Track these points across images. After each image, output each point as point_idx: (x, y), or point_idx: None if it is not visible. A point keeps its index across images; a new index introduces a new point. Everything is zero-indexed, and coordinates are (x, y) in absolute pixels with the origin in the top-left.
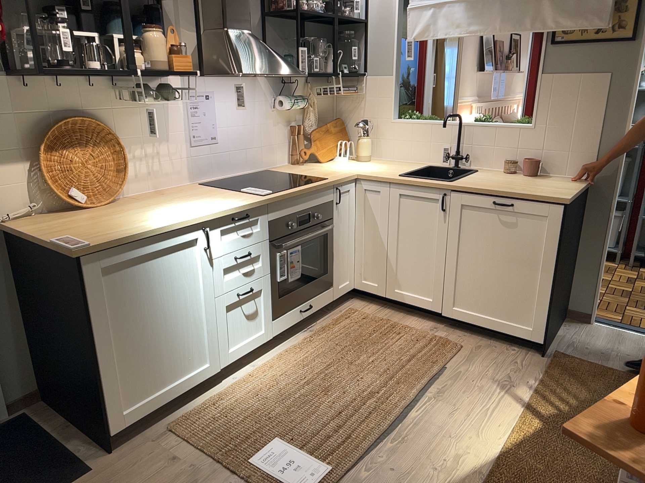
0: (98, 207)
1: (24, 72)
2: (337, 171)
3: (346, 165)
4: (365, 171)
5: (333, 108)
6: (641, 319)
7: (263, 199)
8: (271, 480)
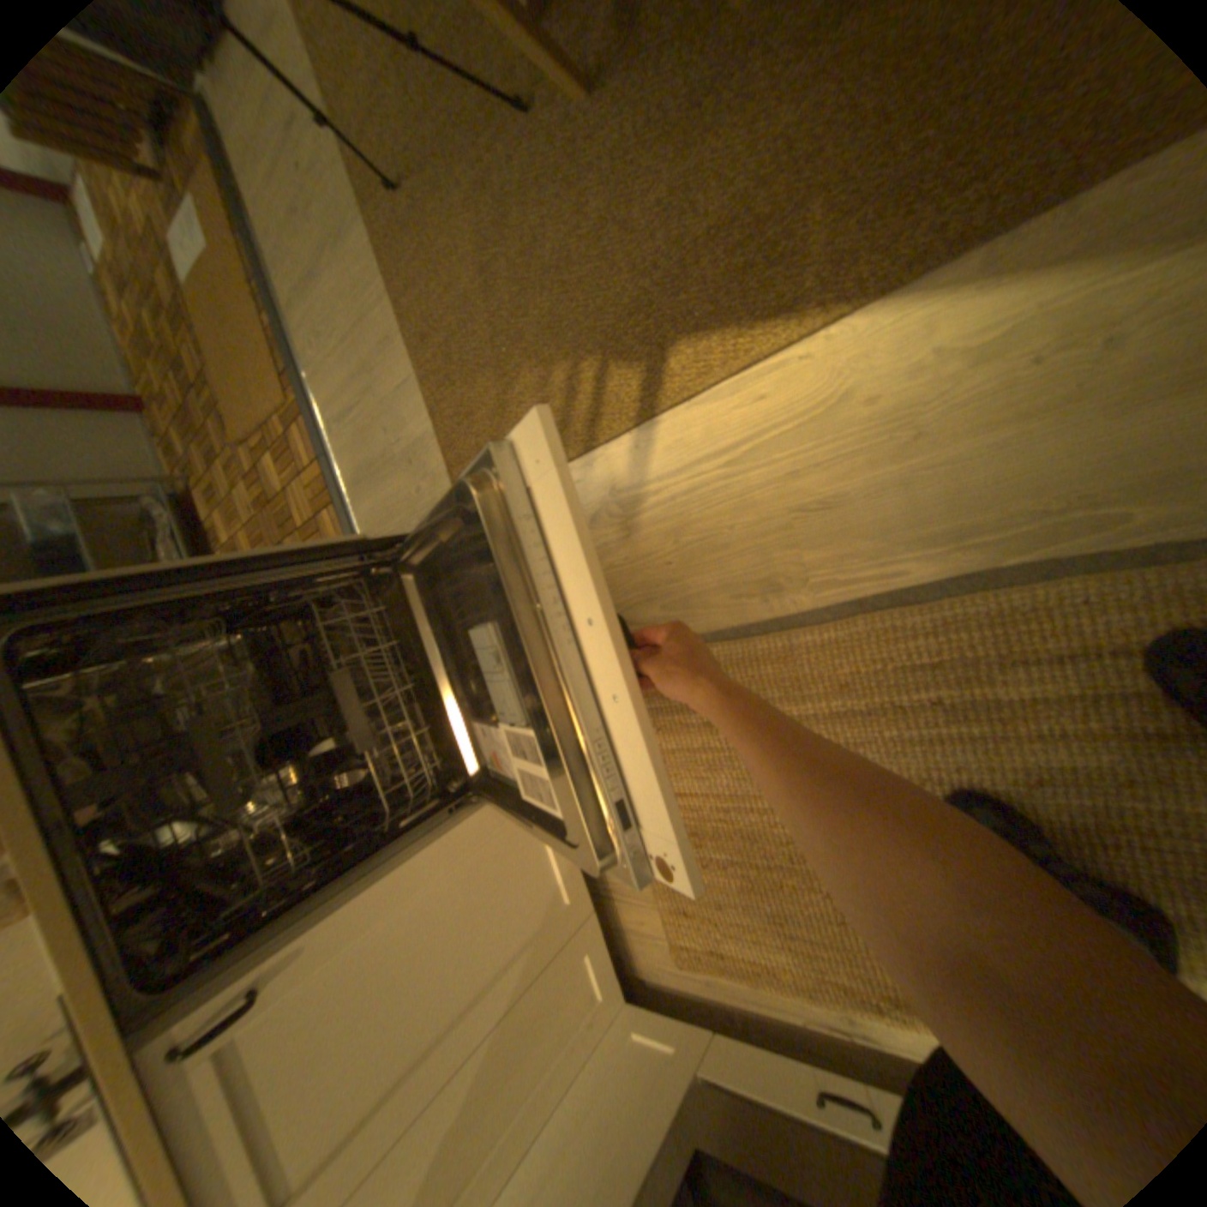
0: None
1: None
2: None
3: None
4: None
5: None
6: (308, 489)
7: None
8: None
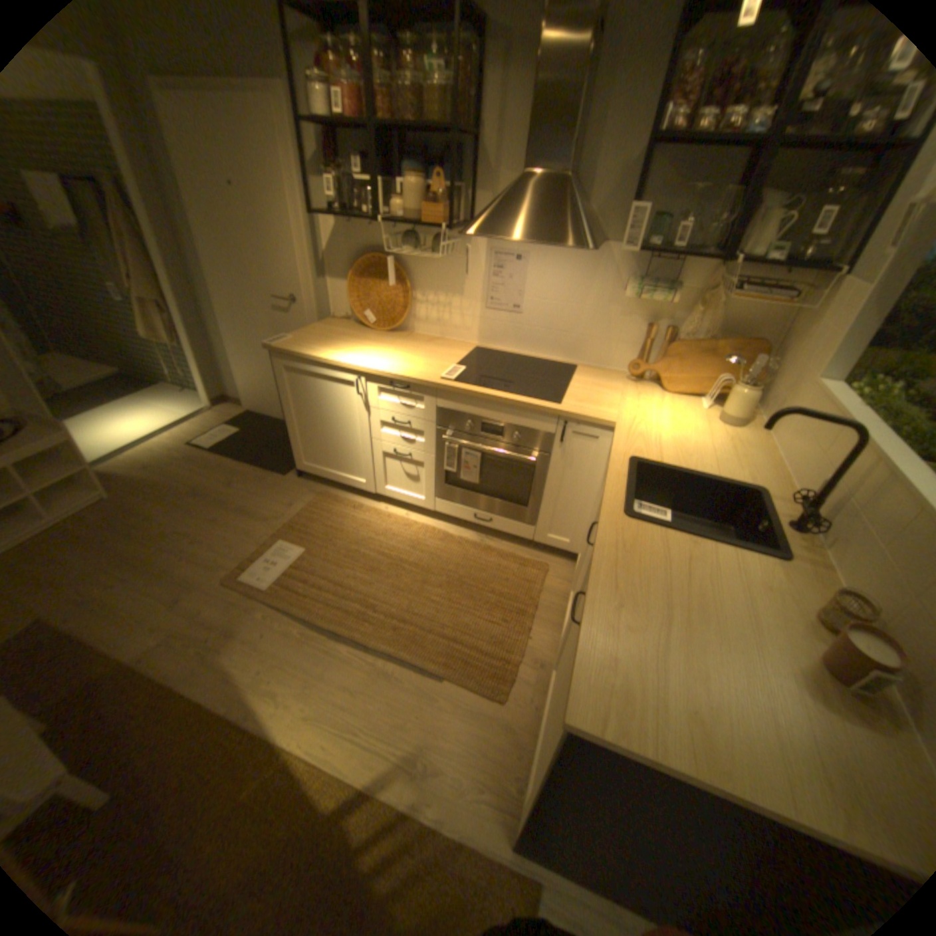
0: (377, 330)
1: (348, 209)
2: (615, 408)
3: (675, 410)
4: (638, 428)
5: (787, 322)
6: None
7: (429, 381)
8: (259, 556)
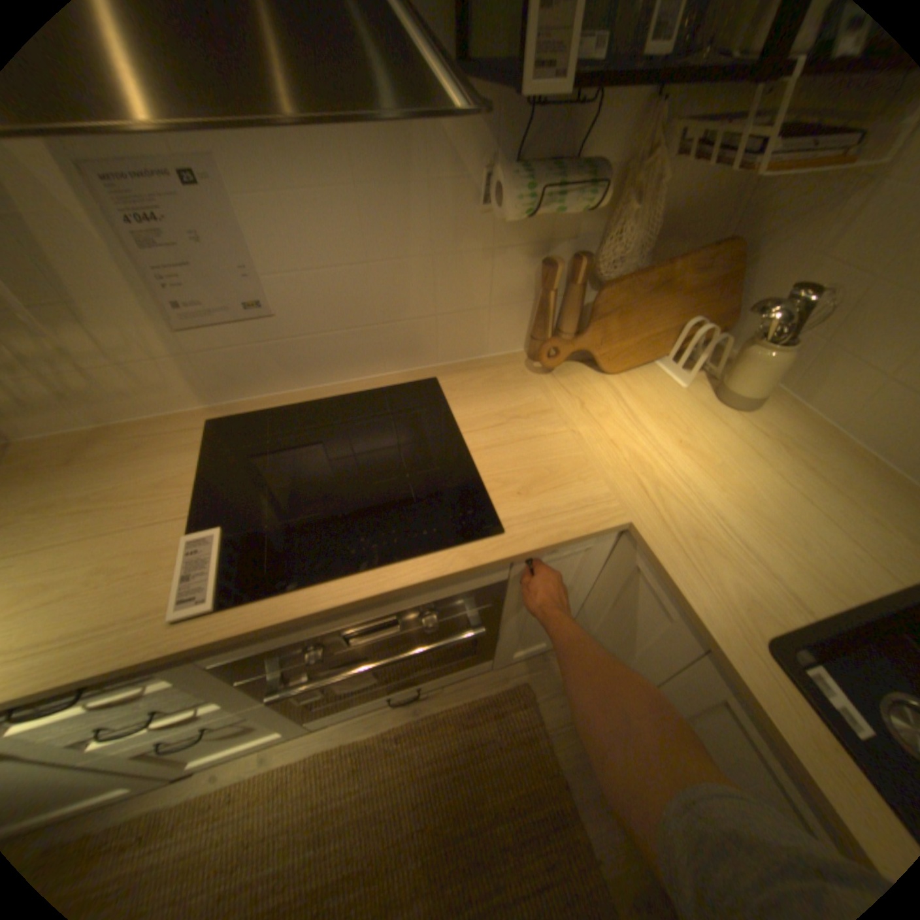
0: None
1: None
2: (588, 469)
3: (657, 415)
4: (670, 511)
5: (743, 192)
6: None
7: (138, 658)
8: None
